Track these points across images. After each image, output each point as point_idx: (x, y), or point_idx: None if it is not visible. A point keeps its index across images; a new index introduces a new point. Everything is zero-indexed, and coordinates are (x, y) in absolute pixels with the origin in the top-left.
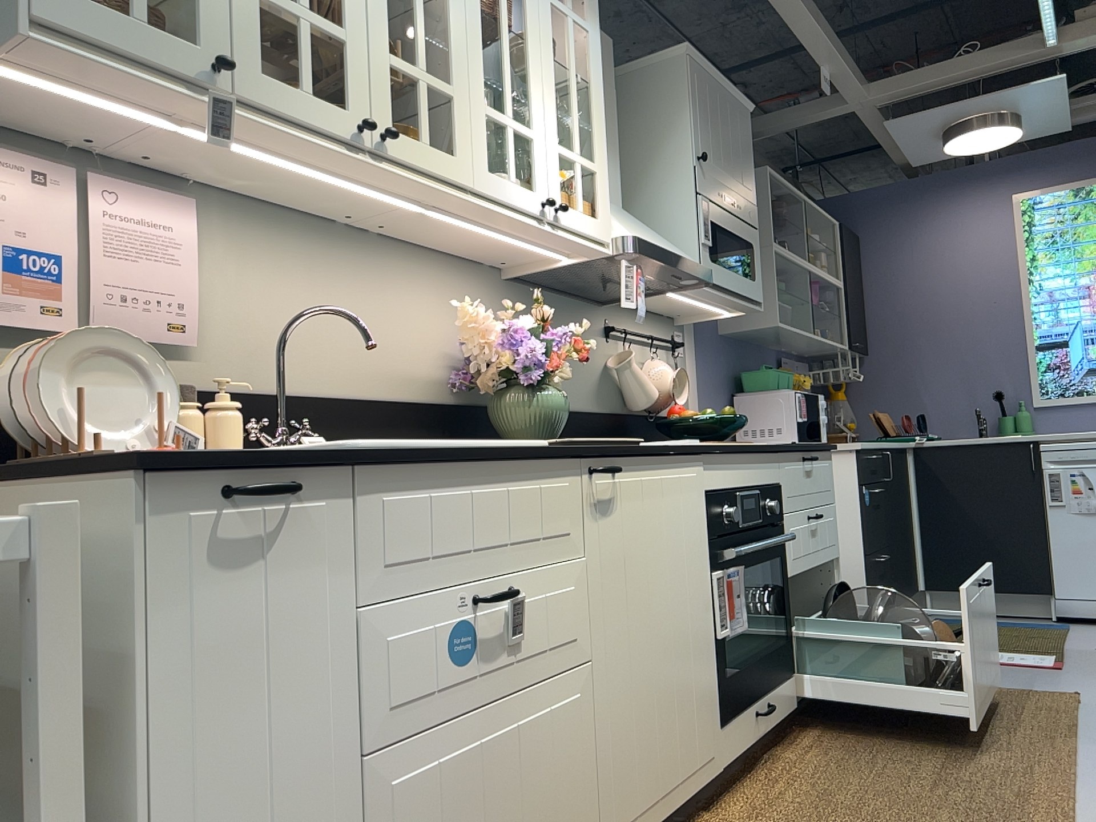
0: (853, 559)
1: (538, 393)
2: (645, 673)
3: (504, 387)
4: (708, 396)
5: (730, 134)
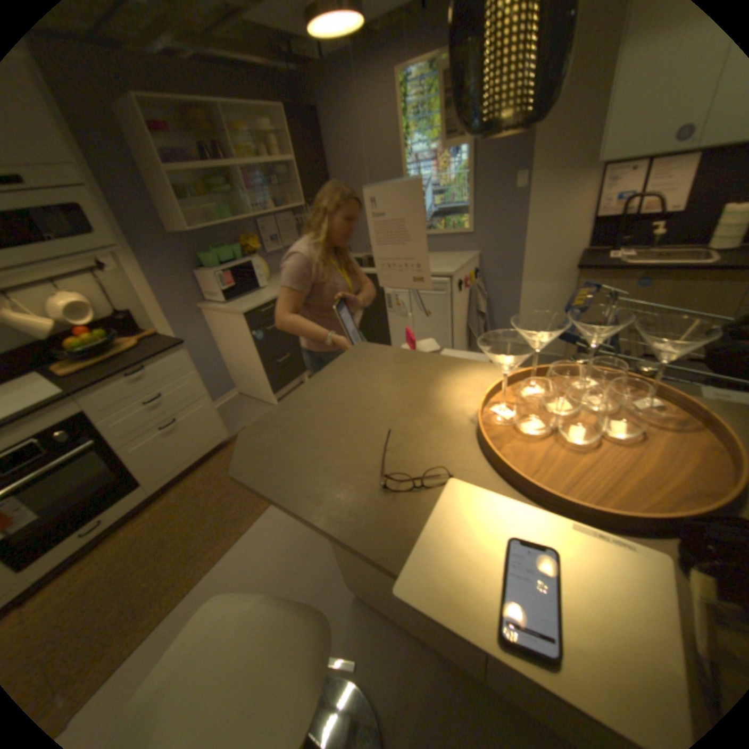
0: (257, 366)
1: None
2: None
3: None
4: (157, 282)
5: None
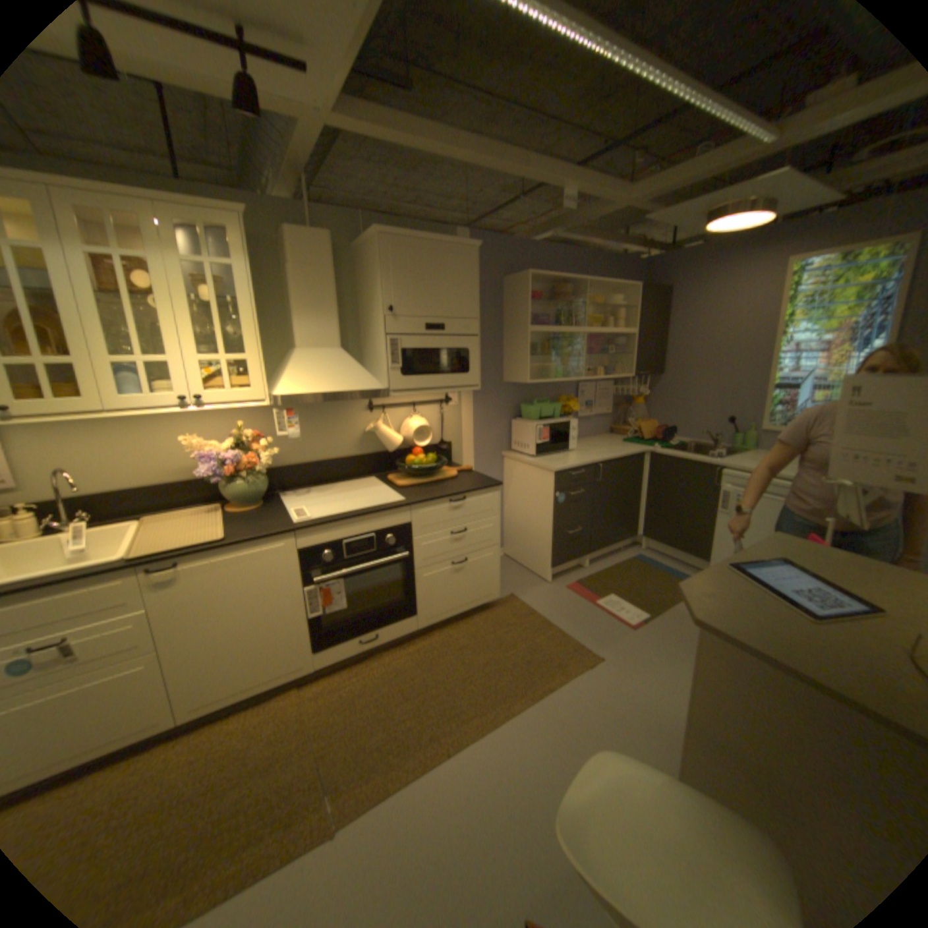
0: (546, 531)
1: (233, 483)
2: (218, 646)
3: (220, 478)
4: (480, 424)
5: (439, 276)
